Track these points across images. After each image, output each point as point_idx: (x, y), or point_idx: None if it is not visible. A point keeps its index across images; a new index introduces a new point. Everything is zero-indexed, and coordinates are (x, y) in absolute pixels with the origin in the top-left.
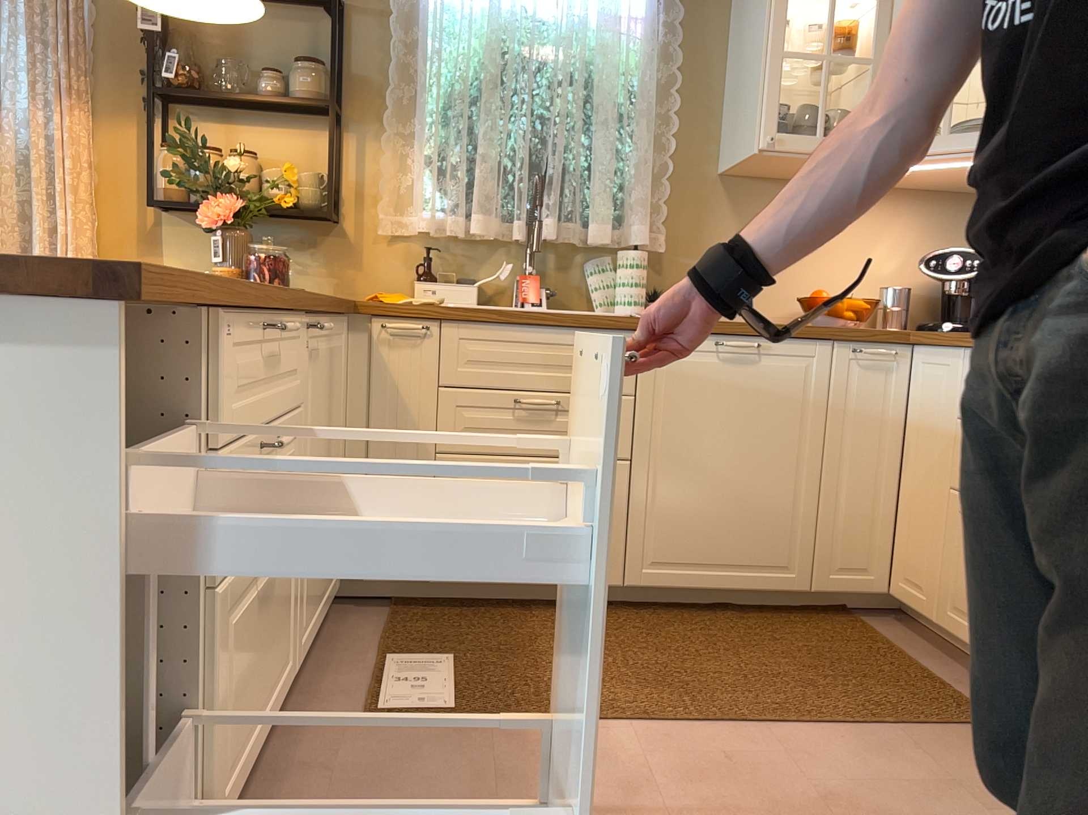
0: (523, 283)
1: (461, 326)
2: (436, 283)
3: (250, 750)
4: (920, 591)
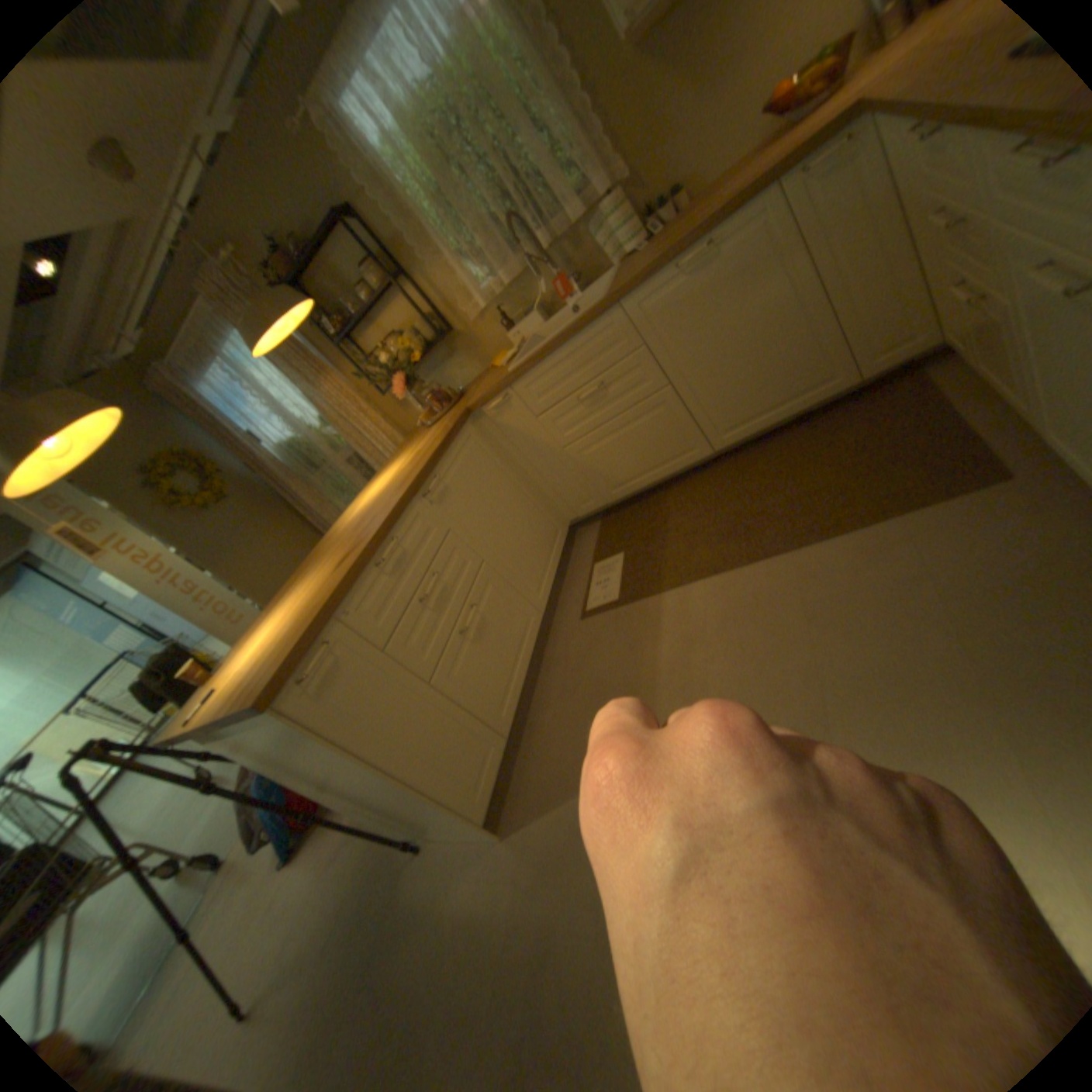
0: (558, 287)
1: (522, 380)
2: (516, 327)
3: (521, 675)
4: (961, 341)
